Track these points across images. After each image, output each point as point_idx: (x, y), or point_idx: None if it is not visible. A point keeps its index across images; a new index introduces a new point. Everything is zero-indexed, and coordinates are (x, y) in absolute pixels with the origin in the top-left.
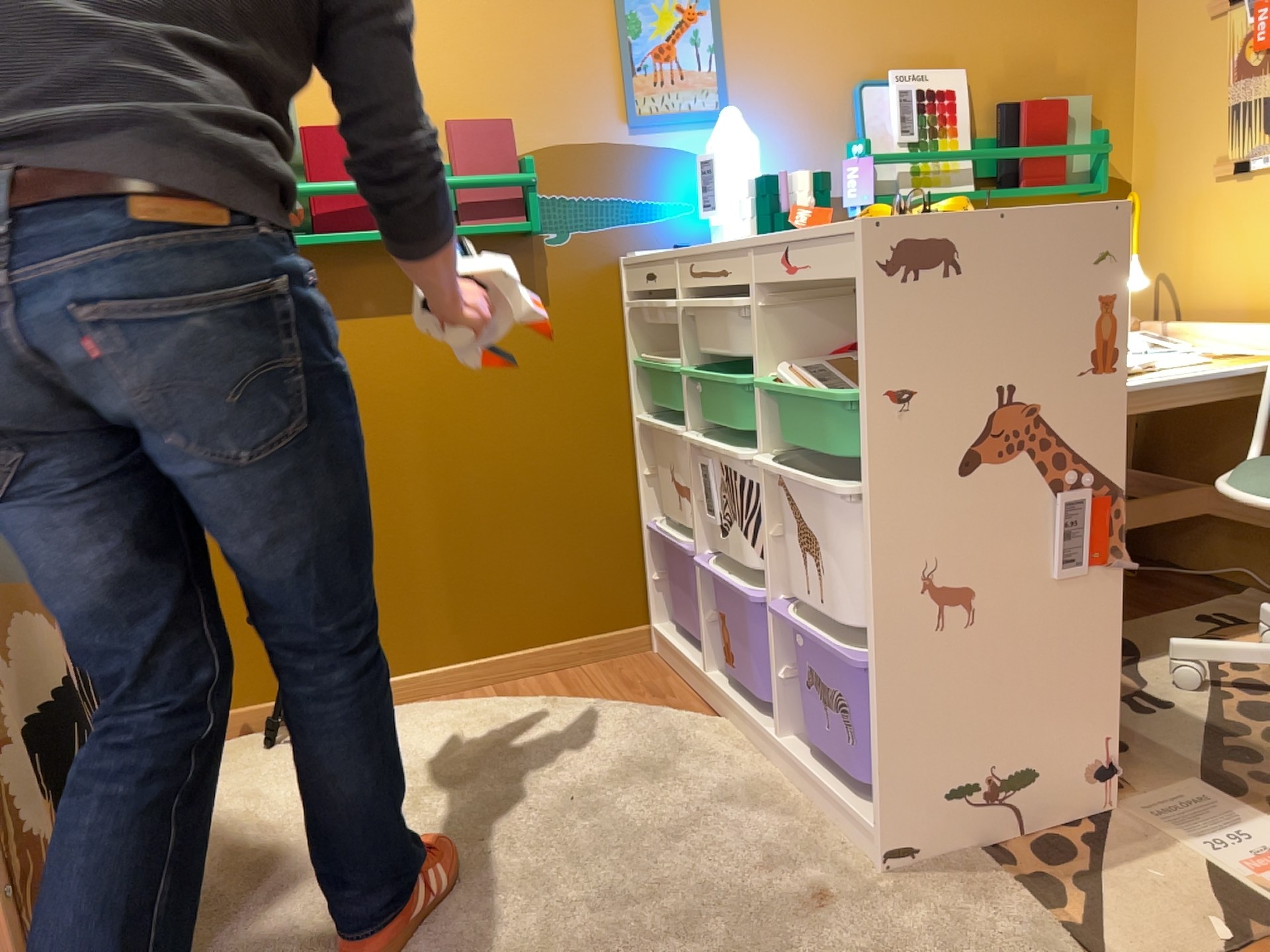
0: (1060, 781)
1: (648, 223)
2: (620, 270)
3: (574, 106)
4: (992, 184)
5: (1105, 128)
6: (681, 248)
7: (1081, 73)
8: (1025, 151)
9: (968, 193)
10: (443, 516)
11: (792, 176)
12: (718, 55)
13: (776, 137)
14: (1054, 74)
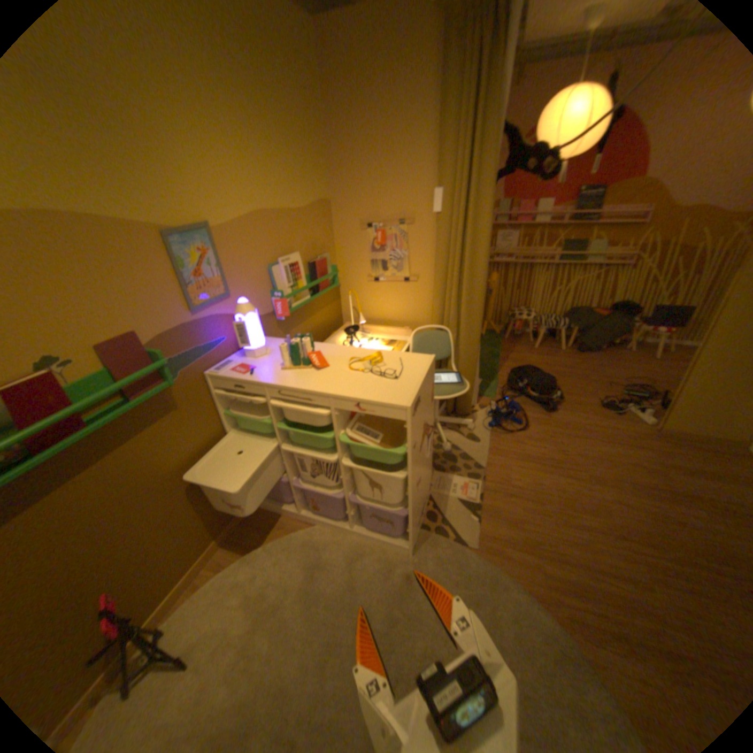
0: (426, 497)
1: (210, 351)
2: (206, 377)
3: (163, 311)
4: (310, 289)
5: (331, 261)
6: (259, 377)
7: (324, 243)
8: (322, 279)
9: (310, 299)
10: (160, 527)
11: (297, 337)
12: (220, 267)
13: (248, 296)
14: (318, 245)
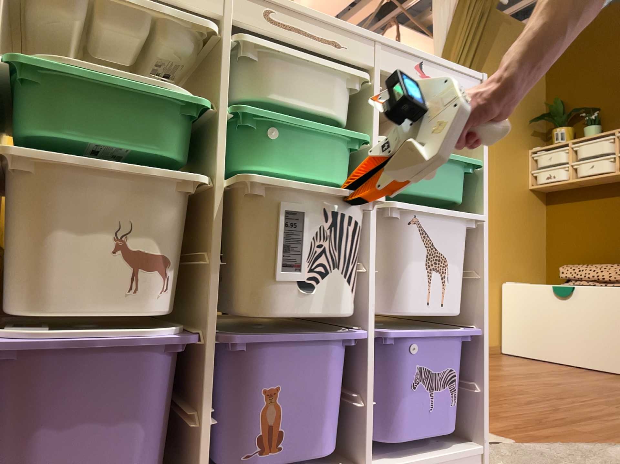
0: None
1: None
2: None
3: None
4: None
5: None
6: None
7: None
8: None
9: None
10: None
11: None
12: None
13: None
14: None
